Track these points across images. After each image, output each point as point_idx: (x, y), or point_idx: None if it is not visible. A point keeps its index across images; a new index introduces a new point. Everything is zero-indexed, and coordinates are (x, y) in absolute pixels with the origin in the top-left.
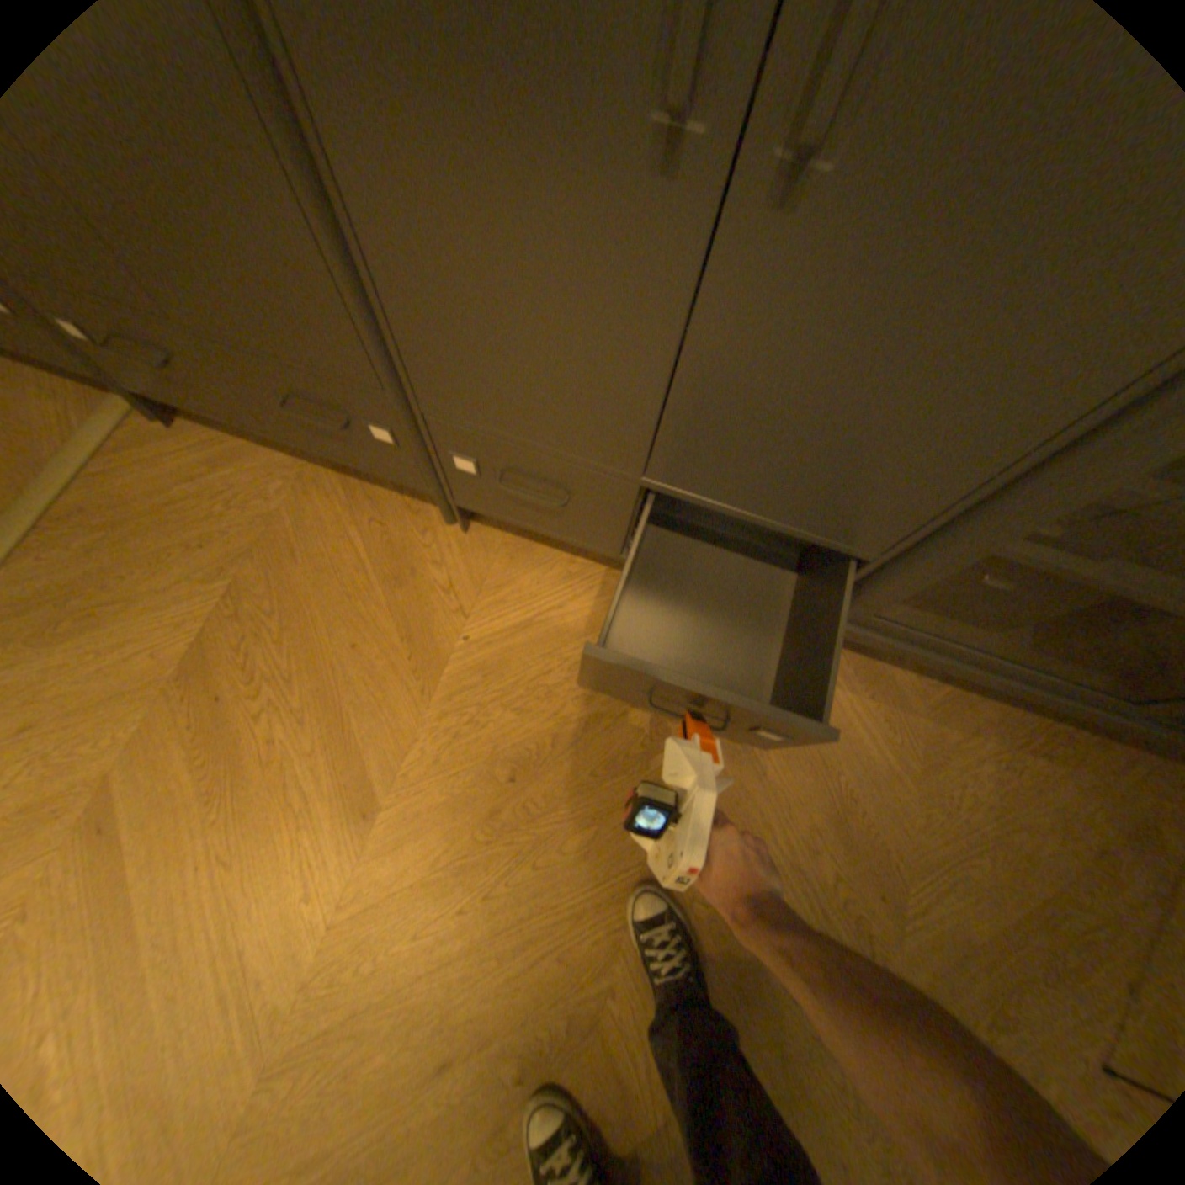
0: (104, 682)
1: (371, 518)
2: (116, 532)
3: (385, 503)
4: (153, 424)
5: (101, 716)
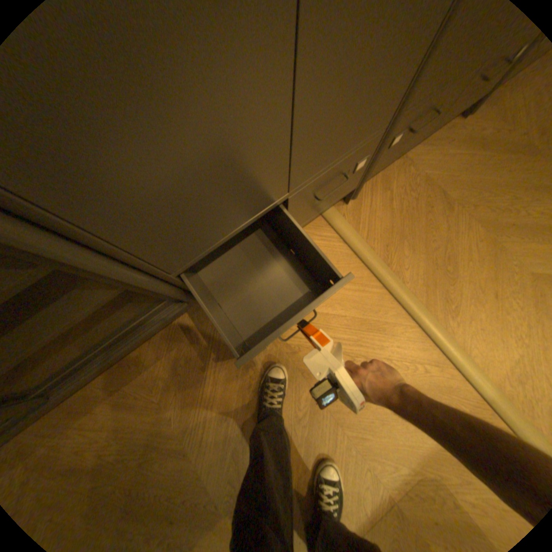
0: (486, 262)
1: (448, 142)
2: (407, 235)
3: (443, 135)
4: (352, 201)
5: (502, 267)
